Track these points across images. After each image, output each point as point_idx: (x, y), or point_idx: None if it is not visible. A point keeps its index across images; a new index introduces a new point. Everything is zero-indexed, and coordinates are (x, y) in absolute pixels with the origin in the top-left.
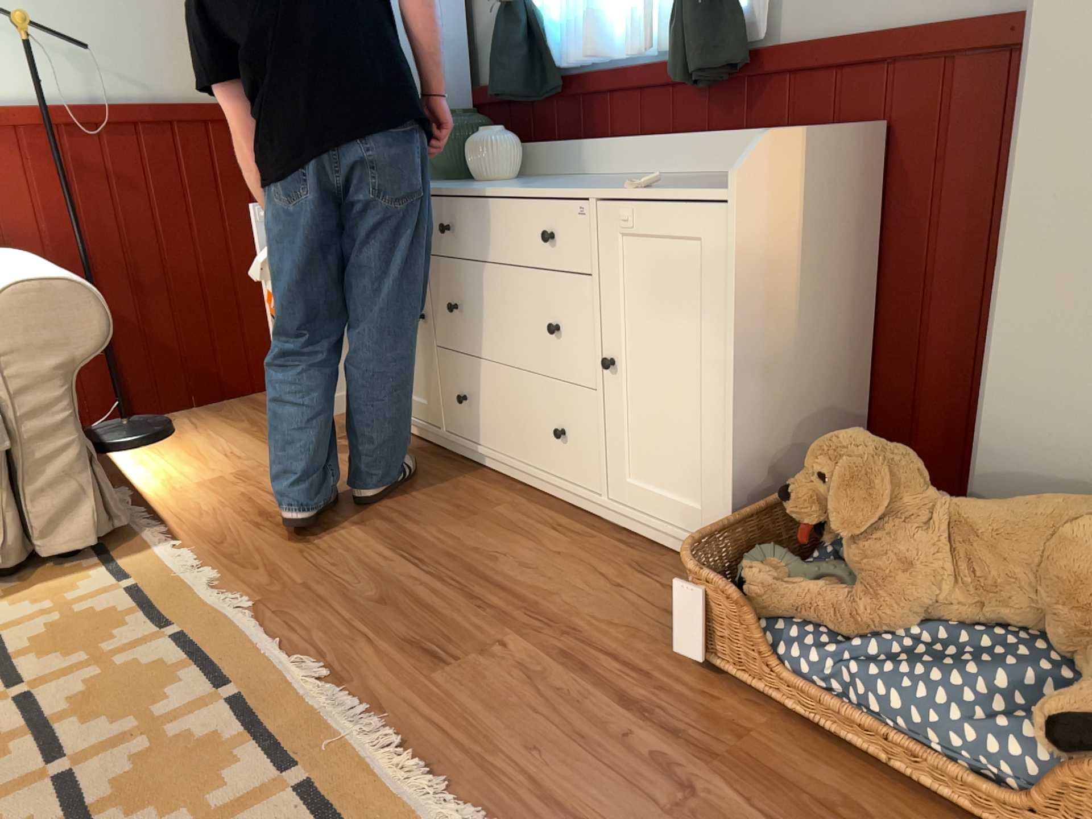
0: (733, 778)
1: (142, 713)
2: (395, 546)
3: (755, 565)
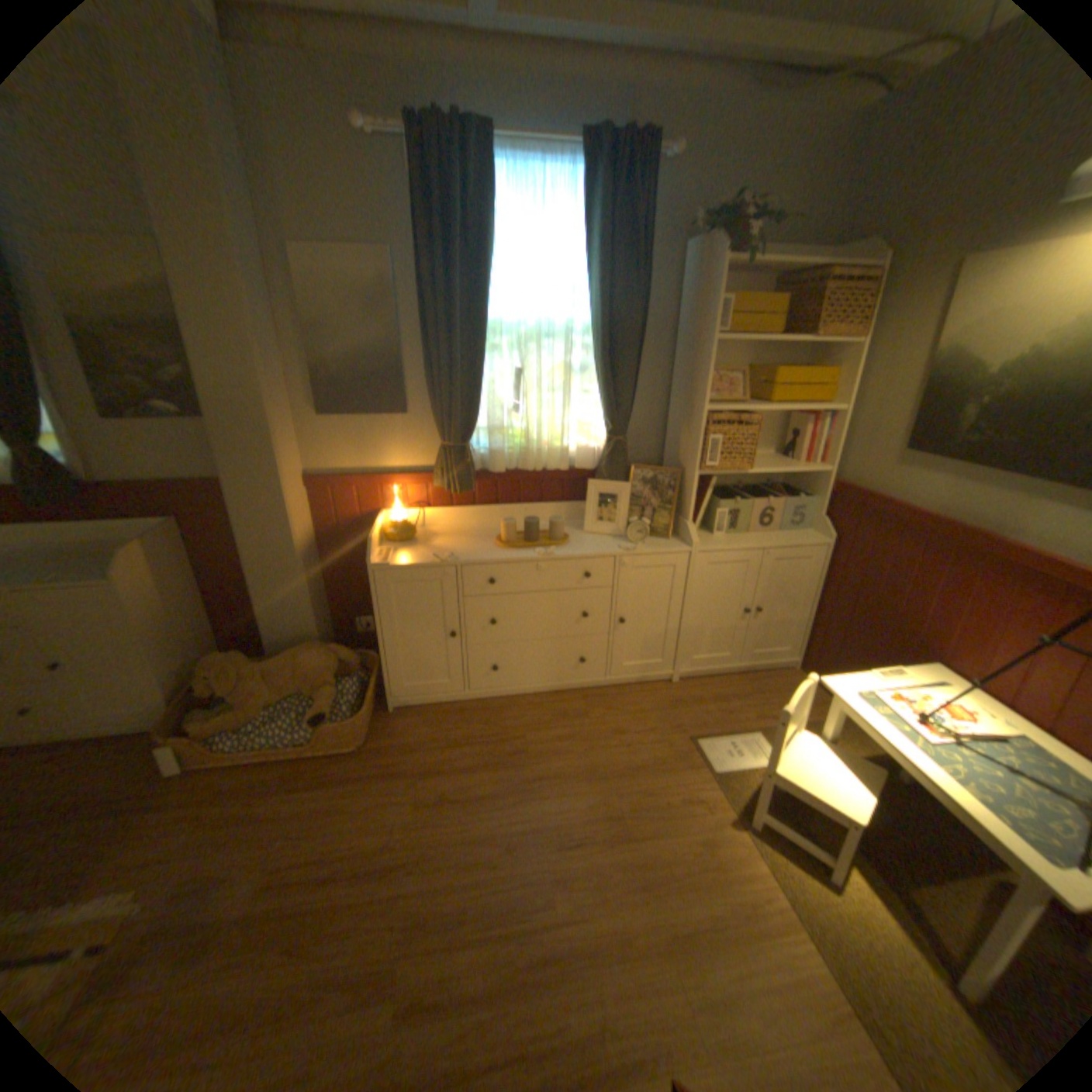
0: (214, 804)
1: None
2: None
3: (190, 725)
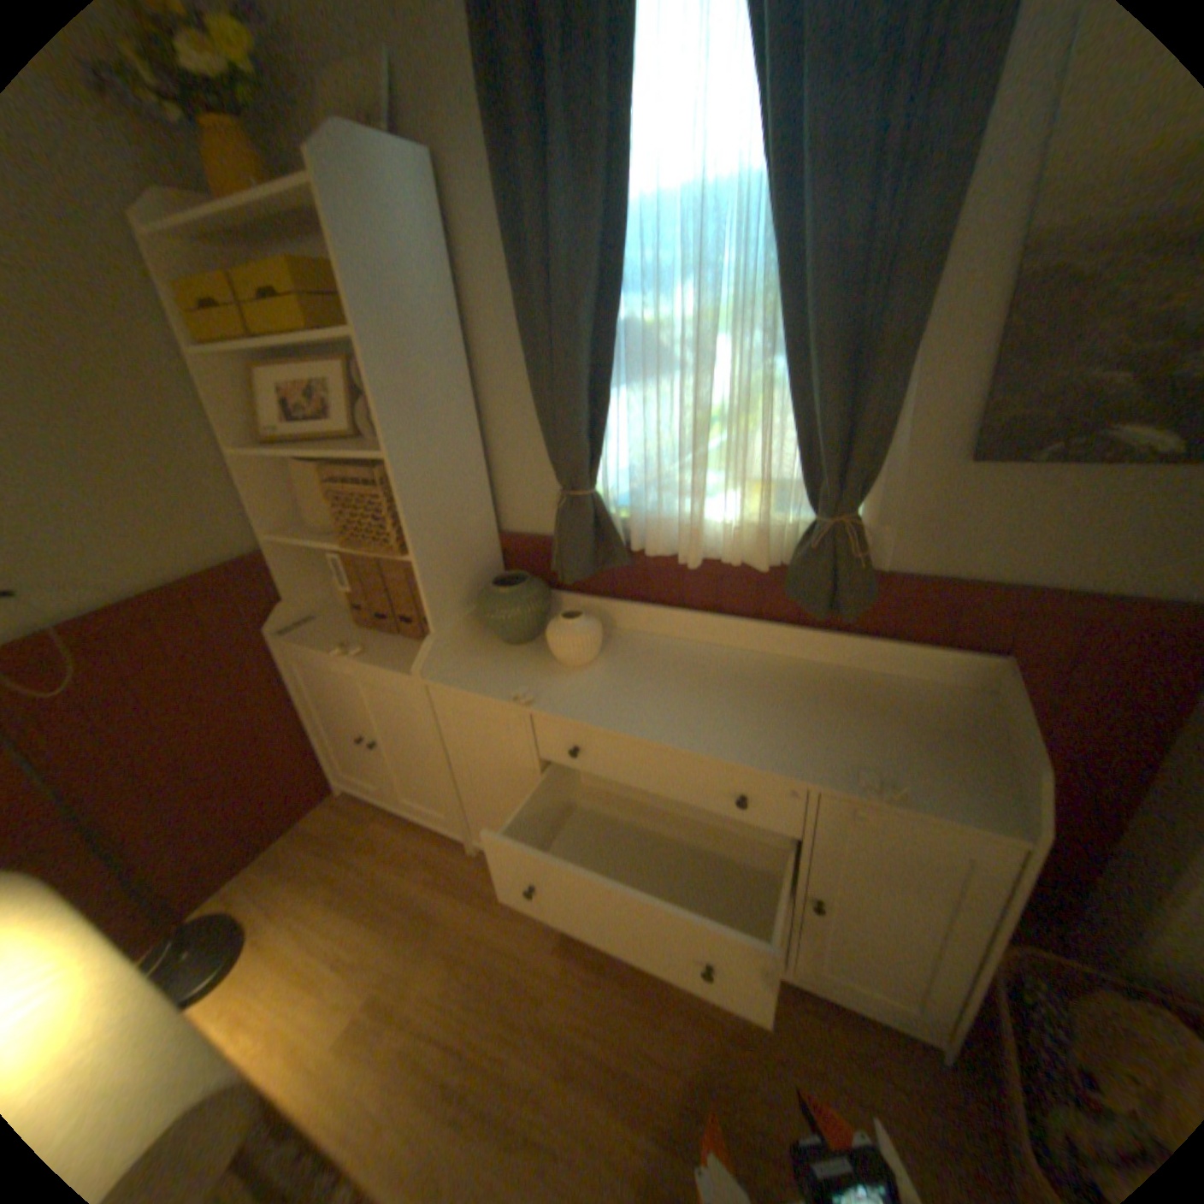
0: None
1: None
2: (630, 1113)
3: None
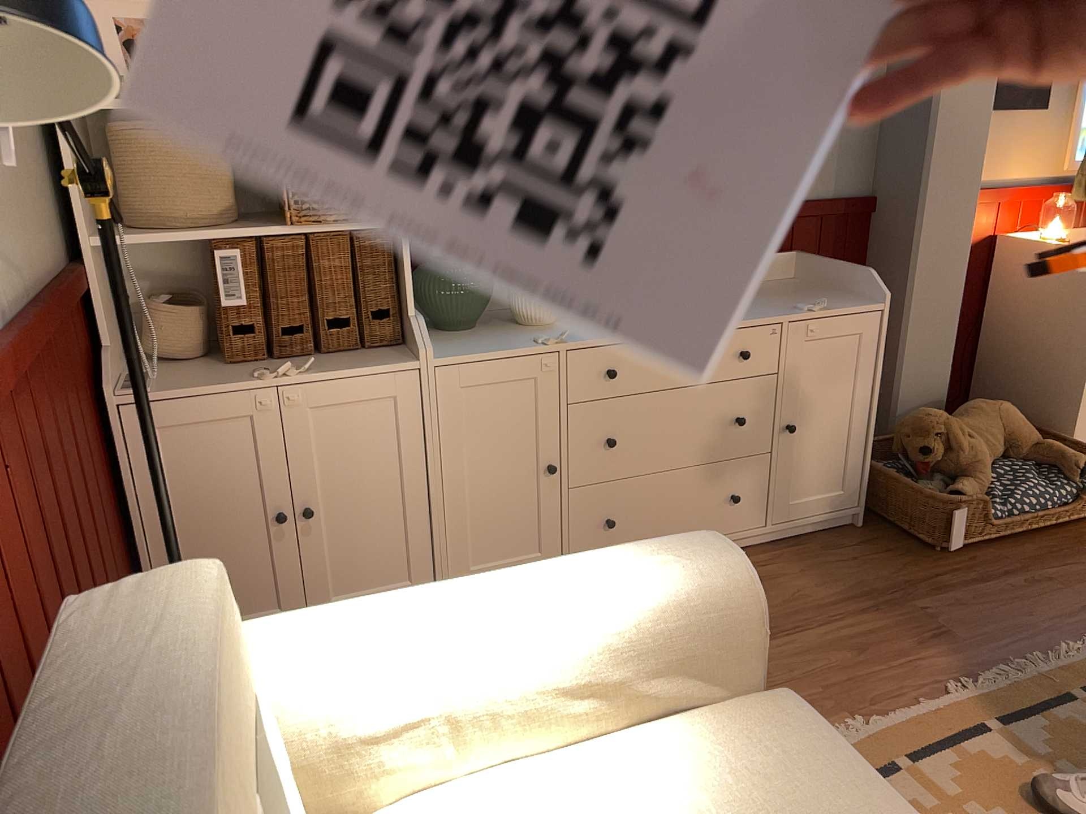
0: (1038, 567)
1: (1028, 771)
2: None
3: (952, 487)
